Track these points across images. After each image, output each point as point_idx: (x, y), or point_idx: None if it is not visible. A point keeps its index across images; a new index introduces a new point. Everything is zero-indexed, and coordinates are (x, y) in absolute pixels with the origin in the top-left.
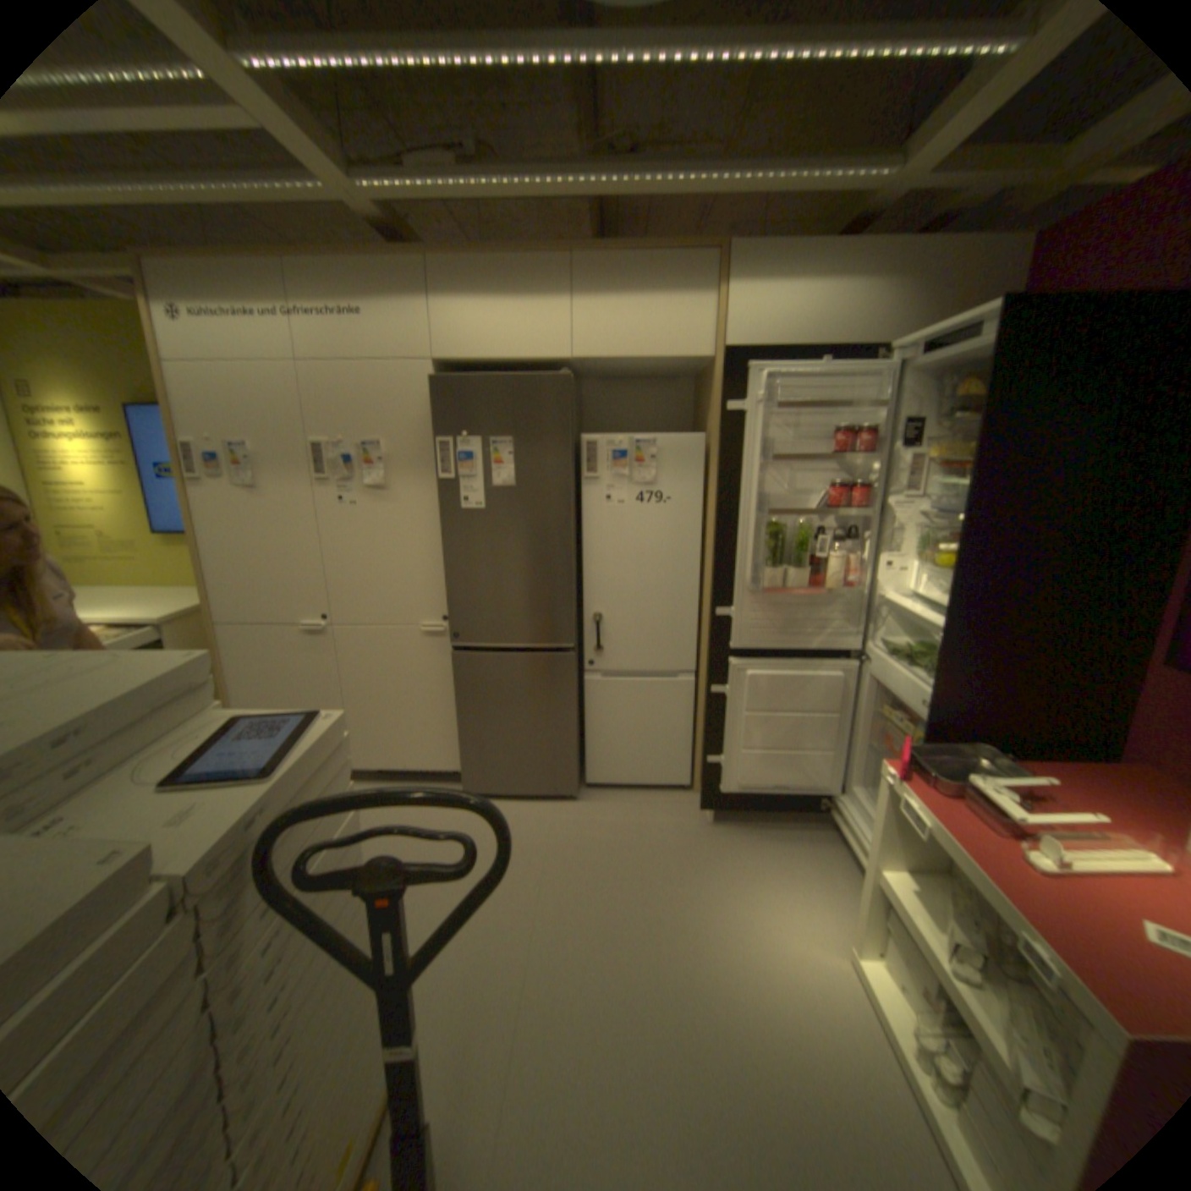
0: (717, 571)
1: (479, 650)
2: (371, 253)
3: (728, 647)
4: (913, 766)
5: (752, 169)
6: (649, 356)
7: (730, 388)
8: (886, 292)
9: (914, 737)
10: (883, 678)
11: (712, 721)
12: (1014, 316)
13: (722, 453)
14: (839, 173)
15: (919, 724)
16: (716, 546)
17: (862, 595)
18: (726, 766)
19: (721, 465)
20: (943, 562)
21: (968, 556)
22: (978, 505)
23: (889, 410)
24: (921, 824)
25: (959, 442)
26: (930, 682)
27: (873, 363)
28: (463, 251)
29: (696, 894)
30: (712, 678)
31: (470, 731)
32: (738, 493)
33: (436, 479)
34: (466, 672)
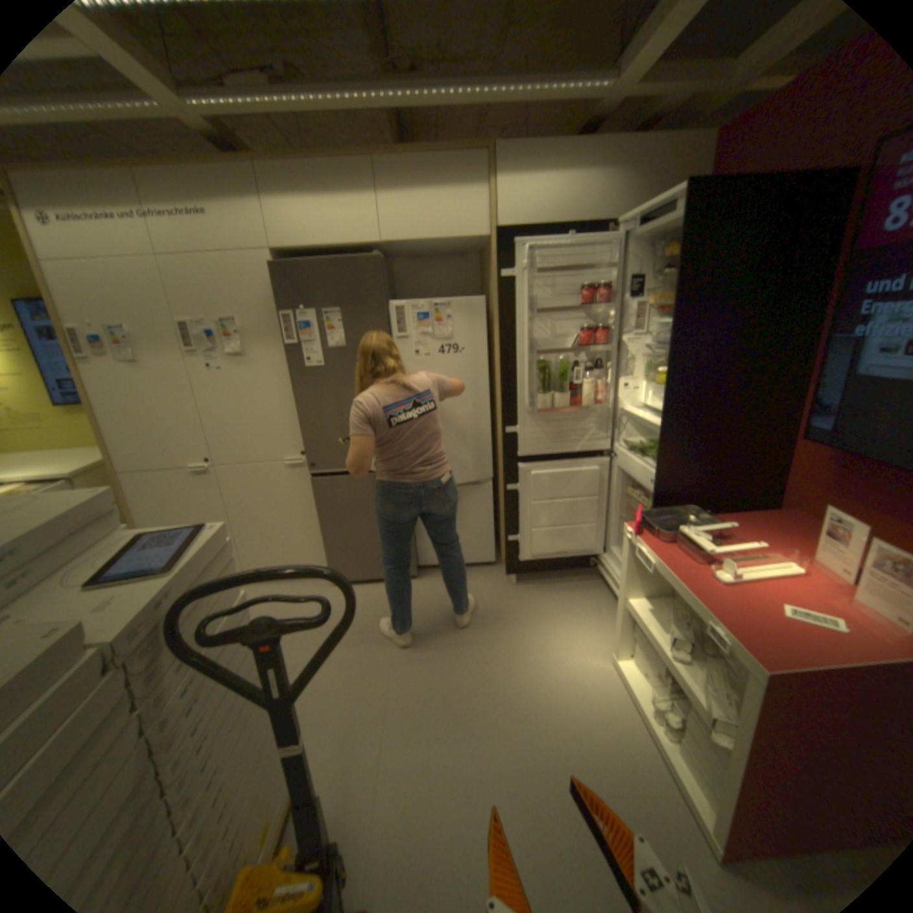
0: (504, 400)
1: (331, 474)
2: (207, 161)
3: (516, 456)
4: (644, 525)
5: (505, 84)
6: (440, 237)
7: (503, 260)
8: (613, 179)
9: (648, 507)
10: (625, 467)
11: (509, 510)
12: (696, 194)
13: (501, 311)
14: (571, 86)
15: (651, 497)
16: (503, 382)
17: (608, 410)
18: (521, 541)
19: (501, 320)
20: (661, 380)
21: (674, 374)
22: (679, 336)
23: (620, 270)
24: (651, 563)
25: (668, 291)
26: (656, 466)
27: (605, 235)
28: (284, 157)
29: (505, 632)
30: (507, 479)
31: (331, 536)
32: (514, 340)
33: (282, 345)
34: (323, 492)
